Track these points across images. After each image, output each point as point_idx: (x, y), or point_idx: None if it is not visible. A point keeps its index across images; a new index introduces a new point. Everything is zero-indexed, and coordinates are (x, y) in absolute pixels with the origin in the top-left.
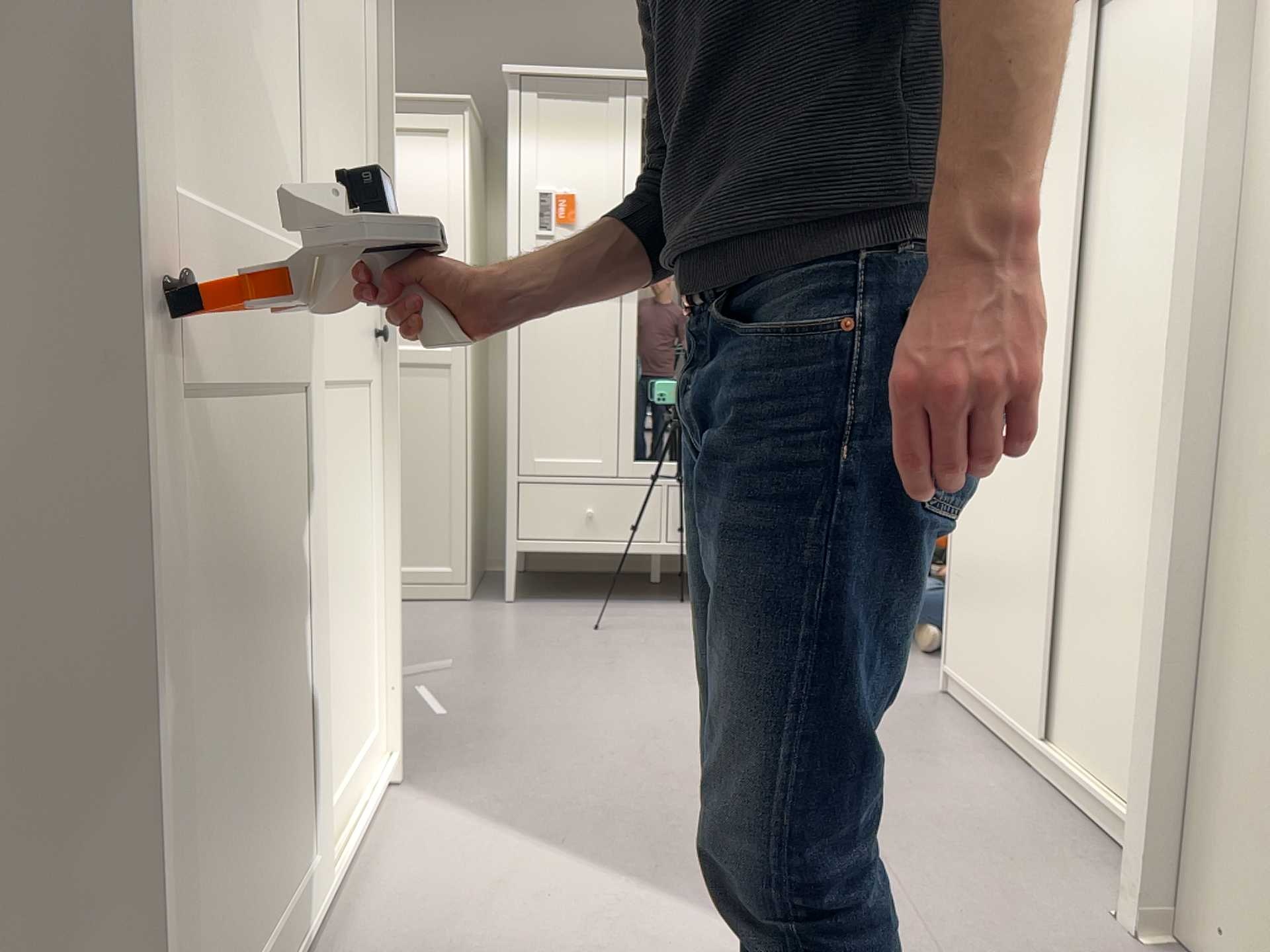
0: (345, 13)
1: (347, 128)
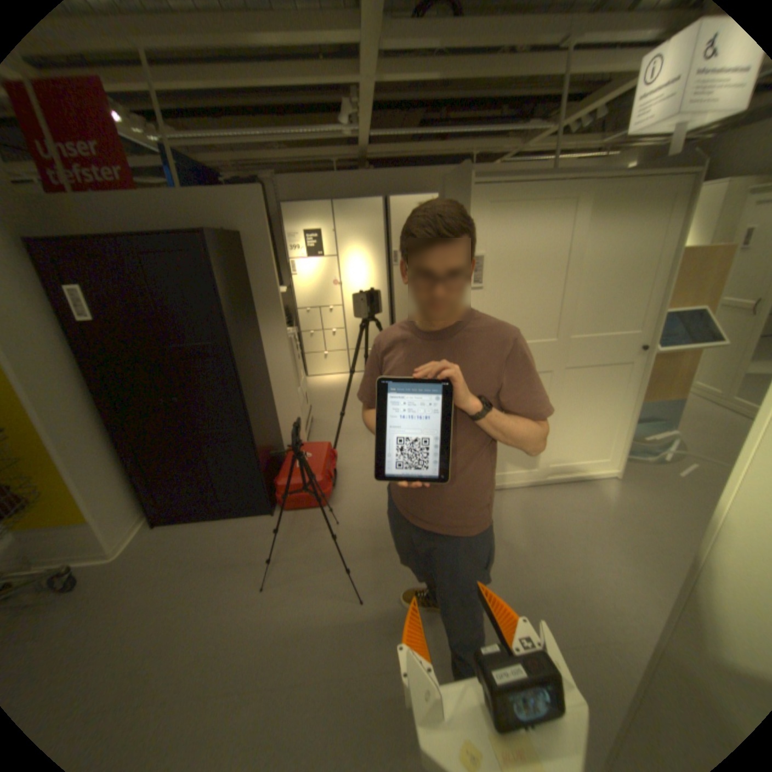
0: (644, 246)
1: (636, 285)
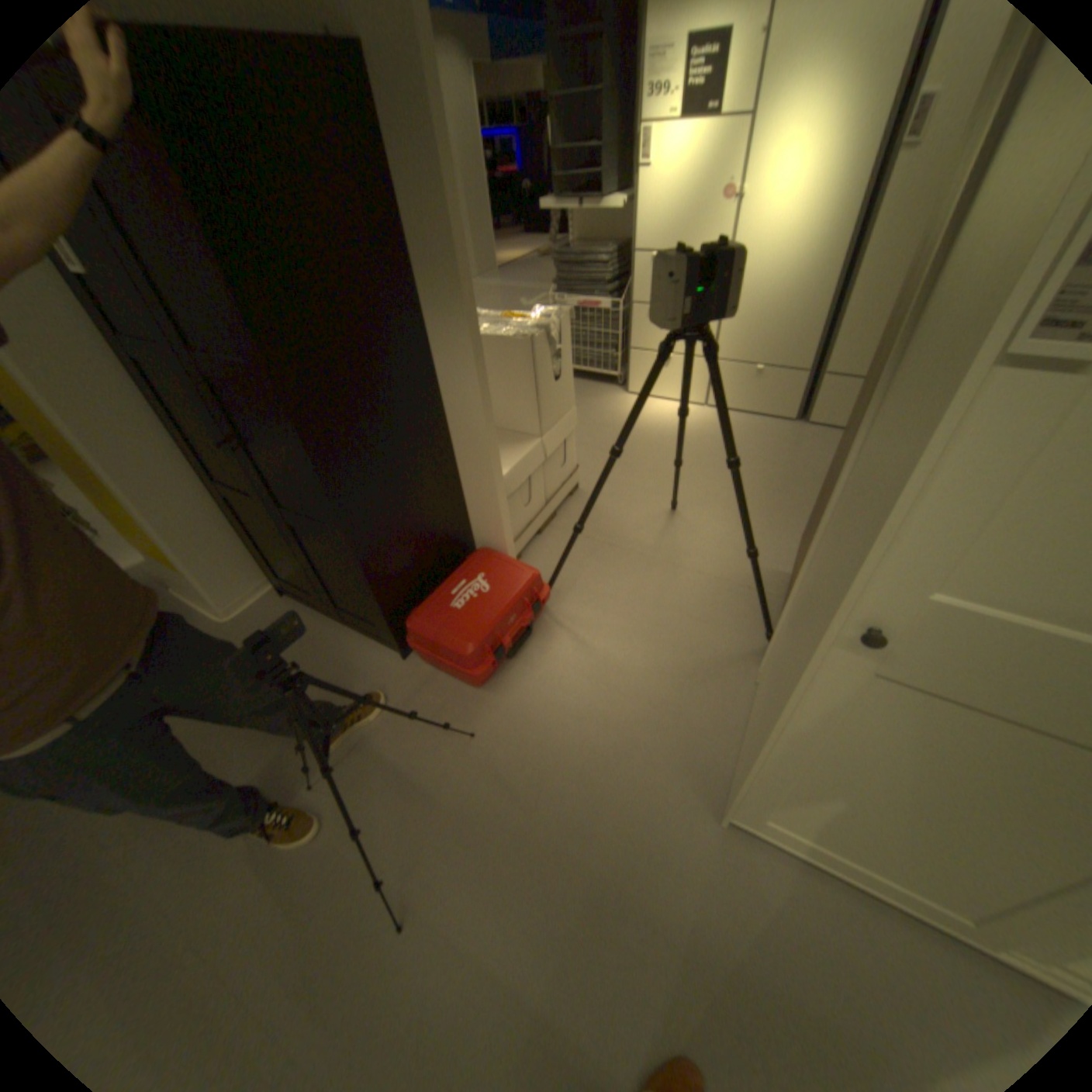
0: None
1: None
